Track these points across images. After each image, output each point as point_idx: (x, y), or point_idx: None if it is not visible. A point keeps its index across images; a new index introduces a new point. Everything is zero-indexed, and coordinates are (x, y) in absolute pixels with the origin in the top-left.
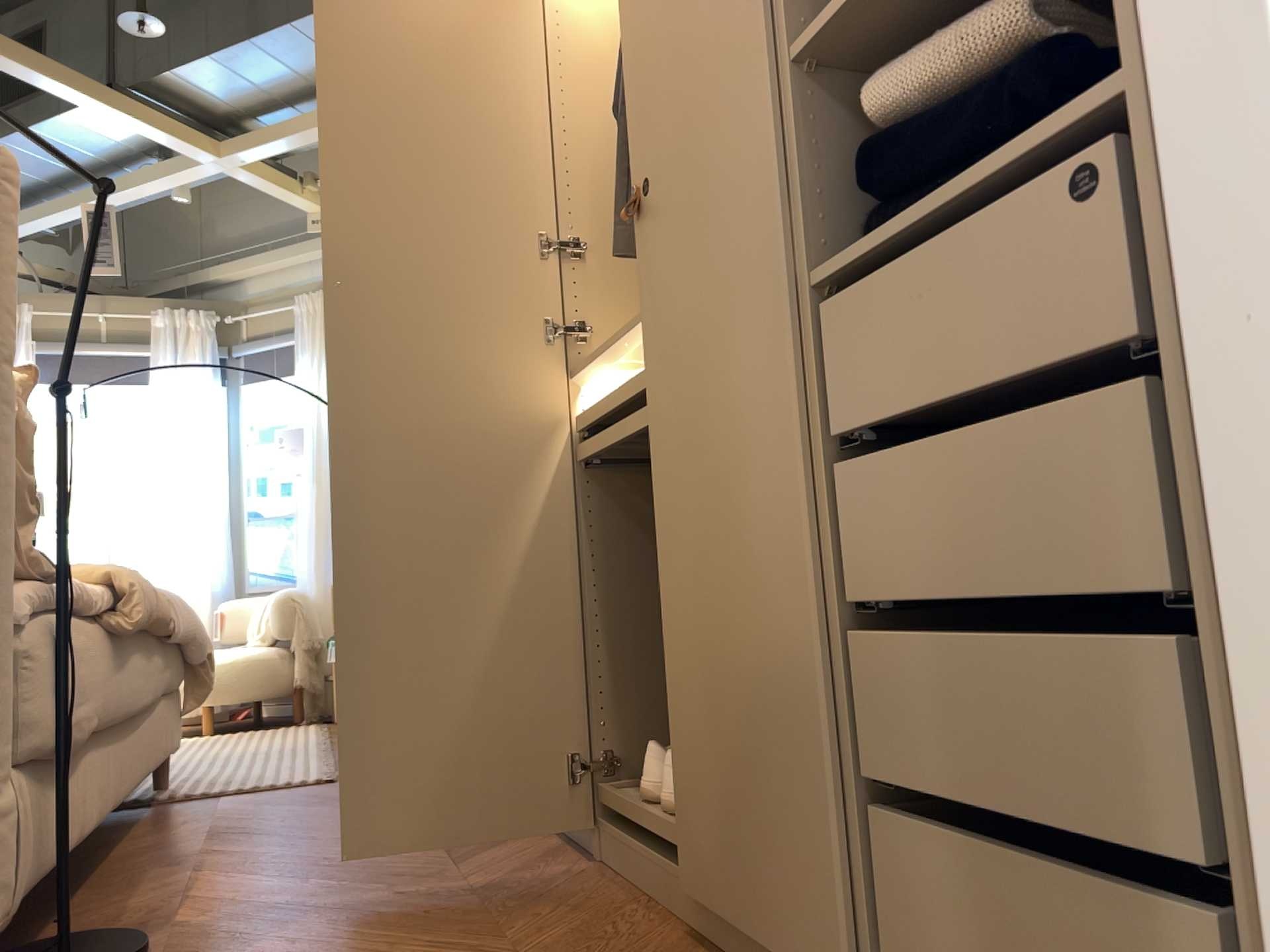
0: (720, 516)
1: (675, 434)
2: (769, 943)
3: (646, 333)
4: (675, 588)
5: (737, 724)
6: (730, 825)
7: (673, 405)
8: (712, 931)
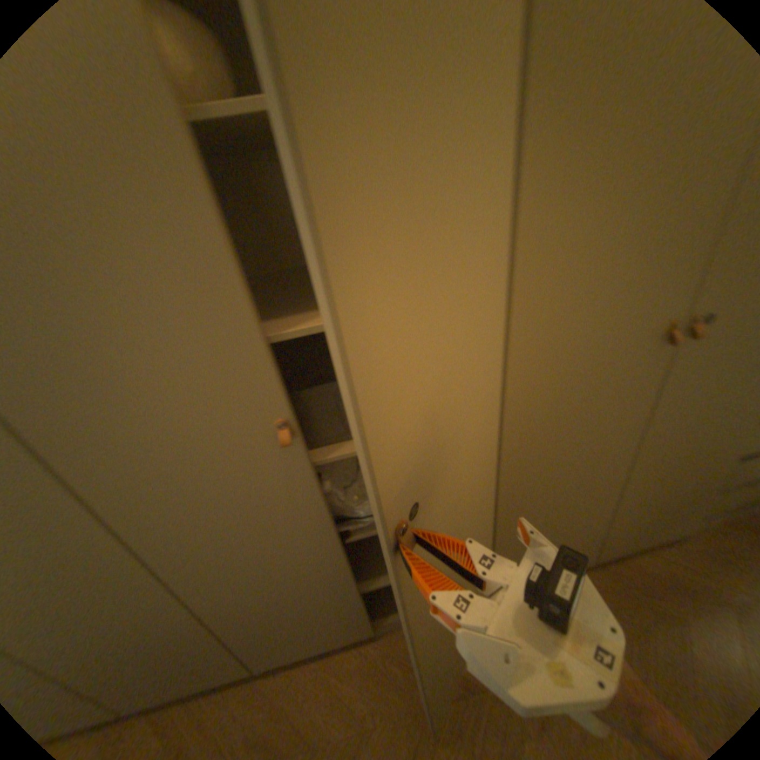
0: (697, 460)
1: (674, 440)
2: (645, 550)
3: (665, 397)
4: (639, 493)
5: (671, 513)
6: (649, 538)
7: (679, 428)
8: (618, 566)
